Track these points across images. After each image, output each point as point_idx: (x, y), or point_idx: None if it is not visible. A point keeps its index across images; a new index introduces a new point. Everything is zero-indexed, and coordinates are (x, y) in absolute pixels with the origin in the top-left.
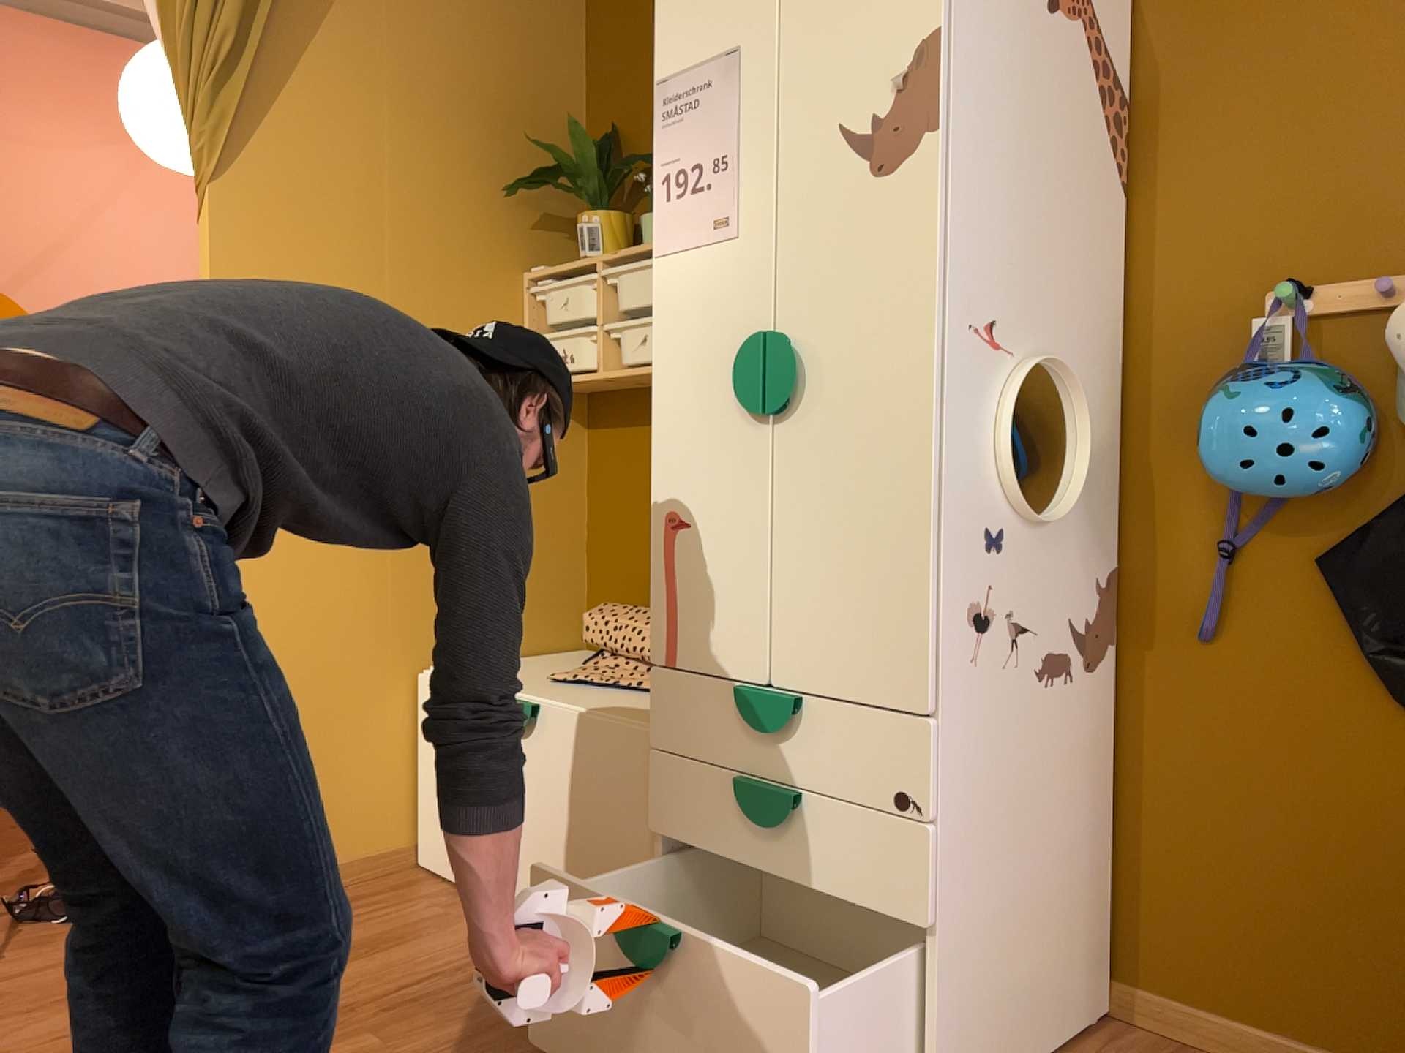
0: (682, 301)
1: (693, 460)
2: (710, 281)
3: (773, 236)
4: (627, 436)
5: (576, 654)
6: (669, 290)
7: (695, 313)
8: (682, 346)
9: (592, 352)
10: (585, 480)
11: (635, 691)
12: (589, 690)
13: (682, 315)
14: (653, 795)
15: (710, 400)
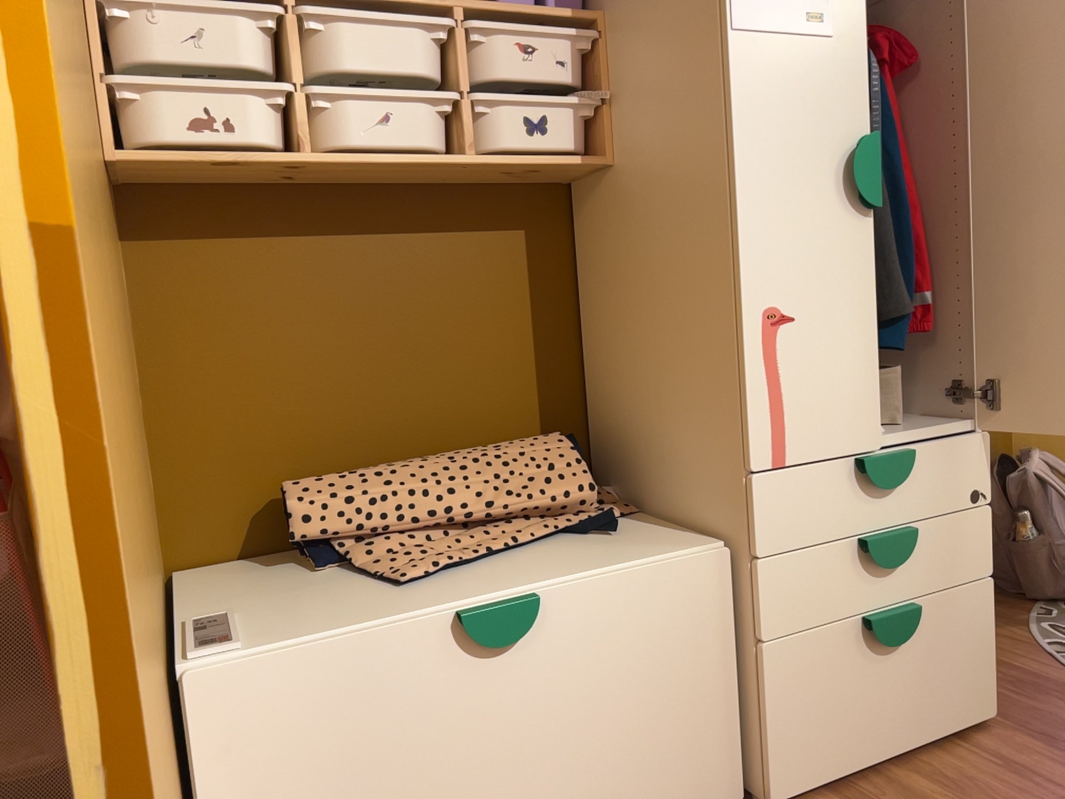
0: (771, 88)
1: (795, 254)
2: (804, 74)
3: (866, 47)
4: (228, 253)
5: (194, 575)
6: (754, 71)
7: (787, 103)
8: (774, 136)
9: (269, 124)
10: (133, 323)
11: (522, 549)
12: (480, 569)
13: (771, 102)
14: (759, 605)
15: (810, 194)
